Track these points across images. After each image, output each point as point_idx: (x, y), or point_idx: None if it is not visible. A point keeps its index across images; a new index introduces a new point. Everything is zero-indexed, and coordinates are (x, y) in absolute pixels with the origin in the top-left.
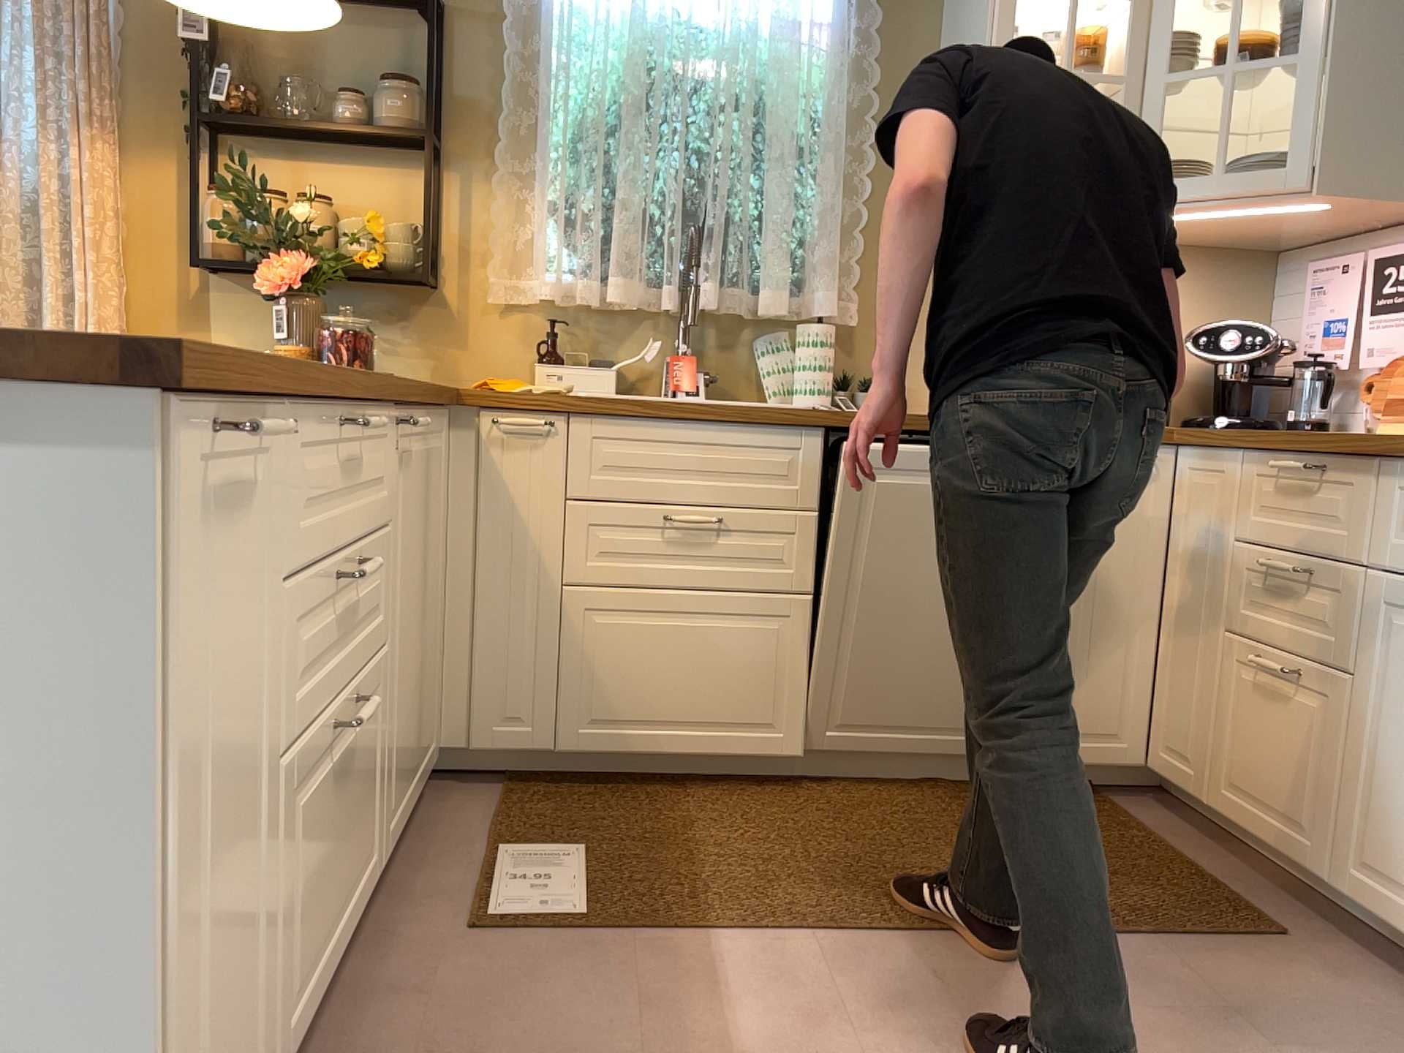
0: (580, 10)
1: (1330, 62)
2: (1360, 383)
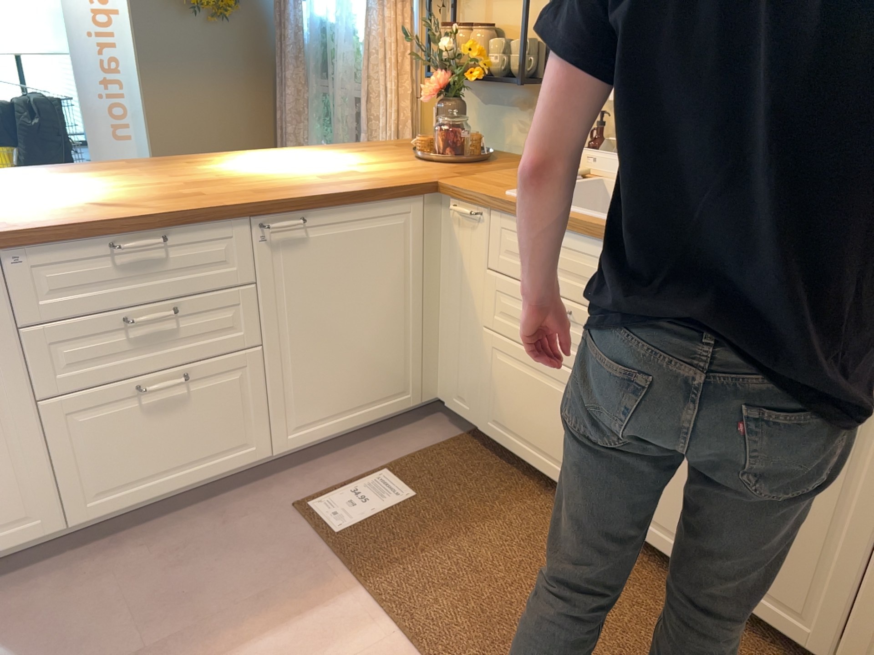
0: None
1: None
2: None
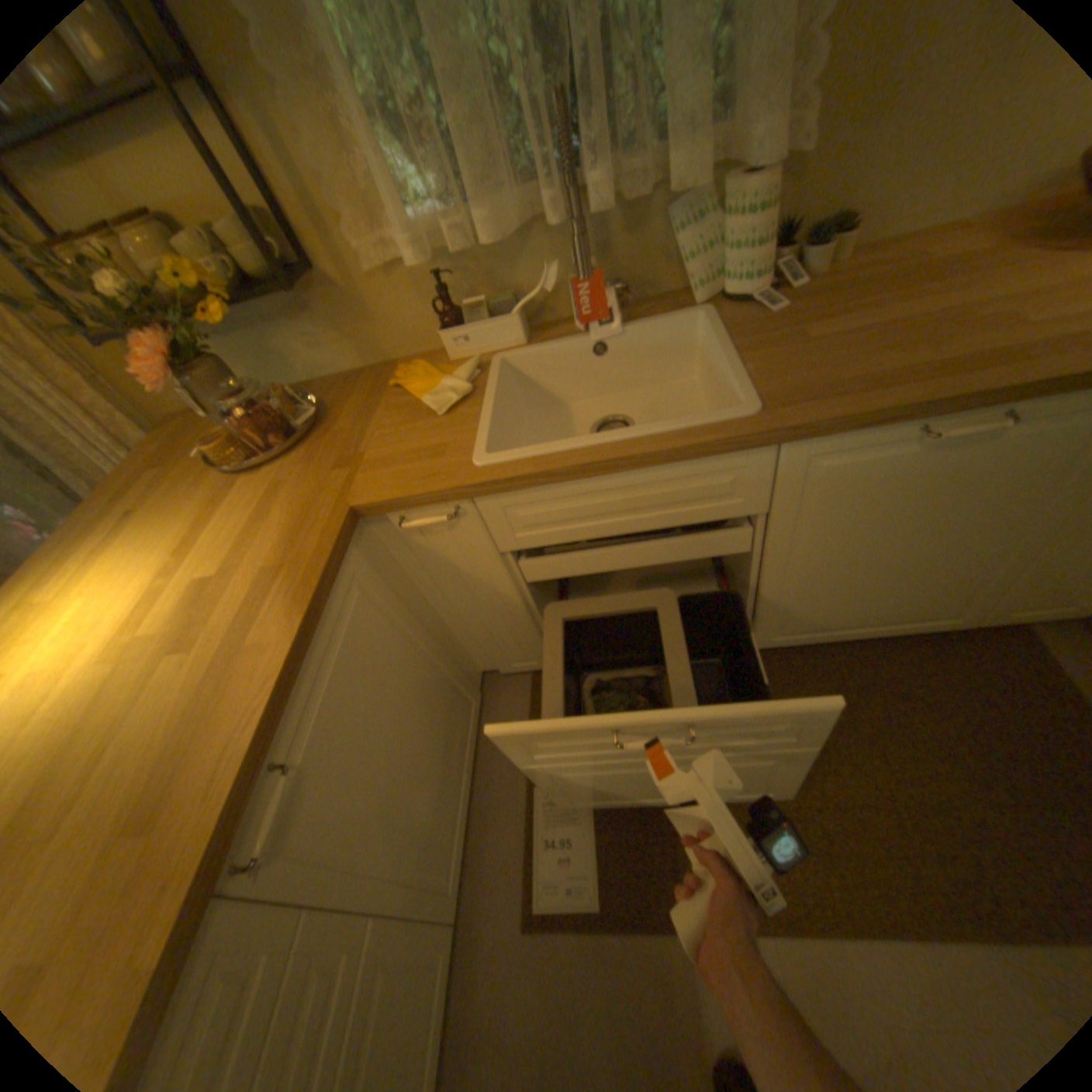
0: None
1: None
2: None
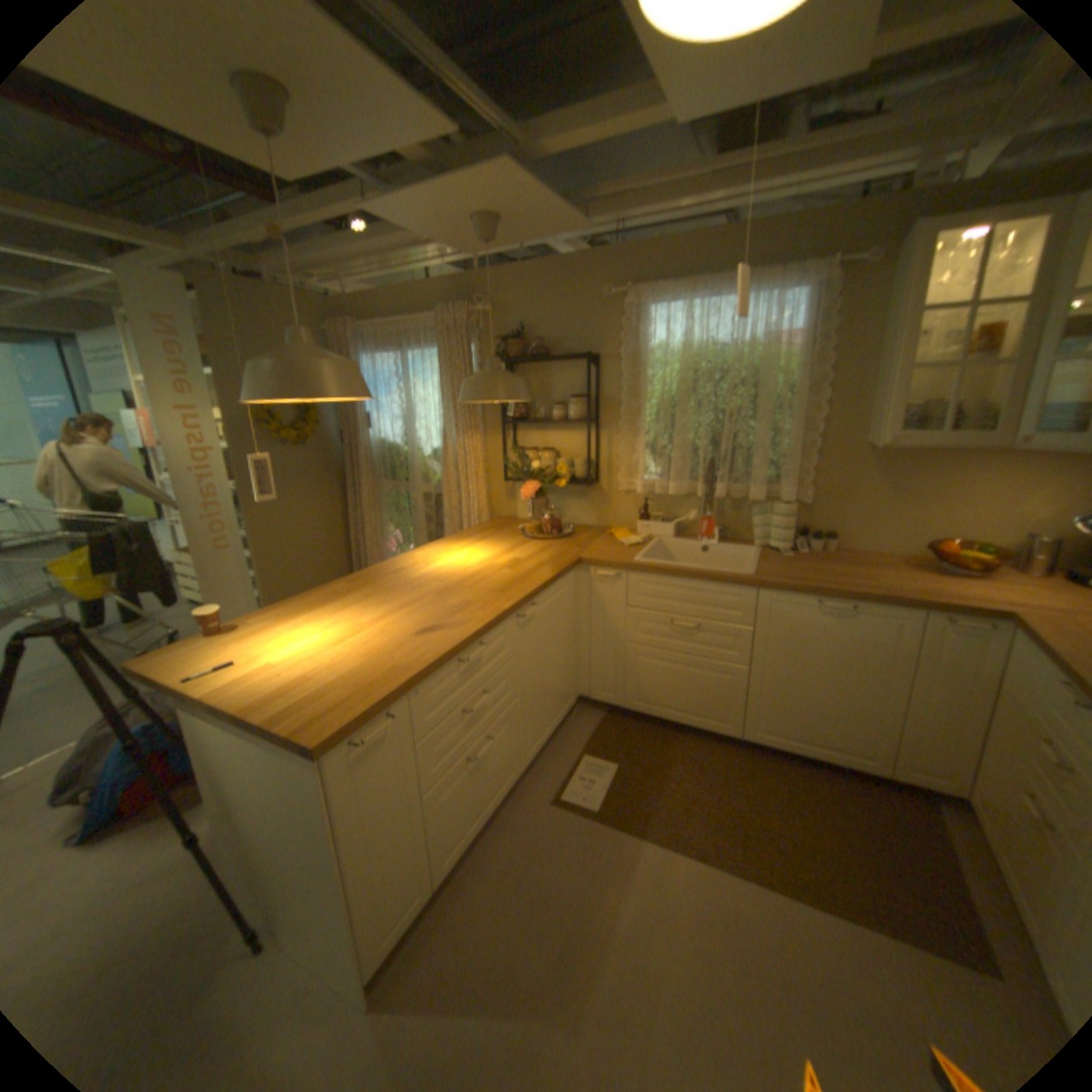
0: (658, 346)
1: None
2: None
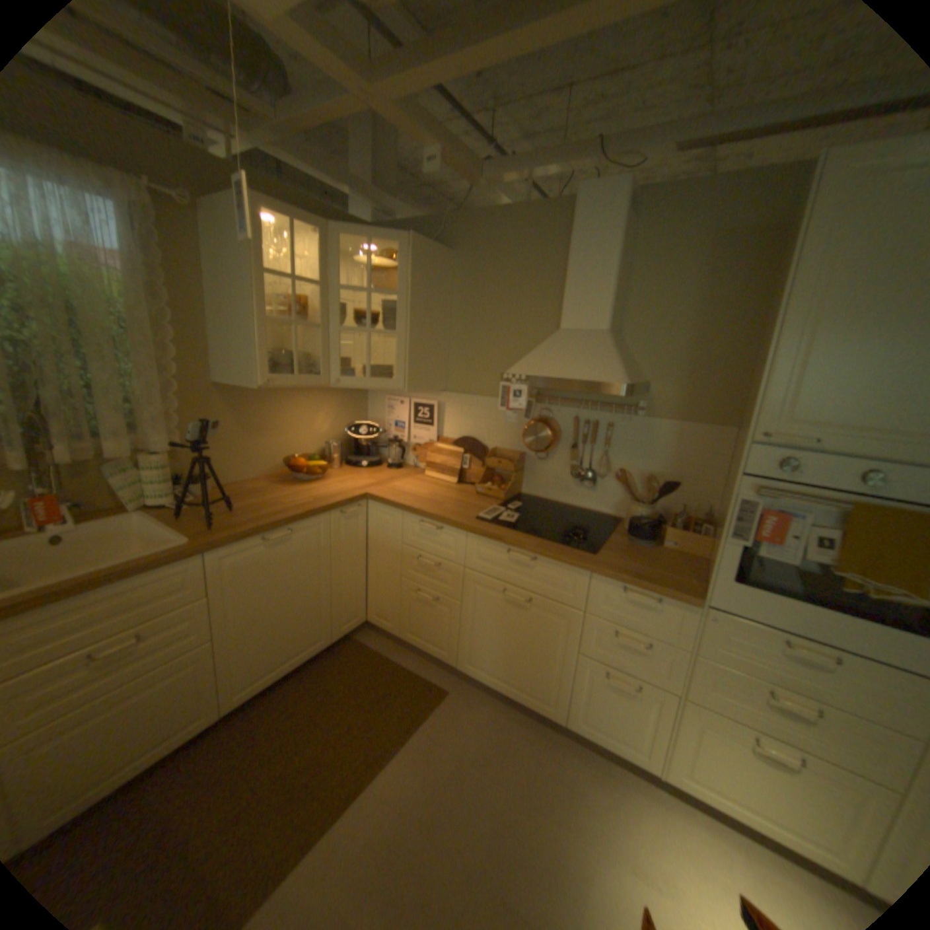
0: None
1: (407, 339)
2: (407, 446)
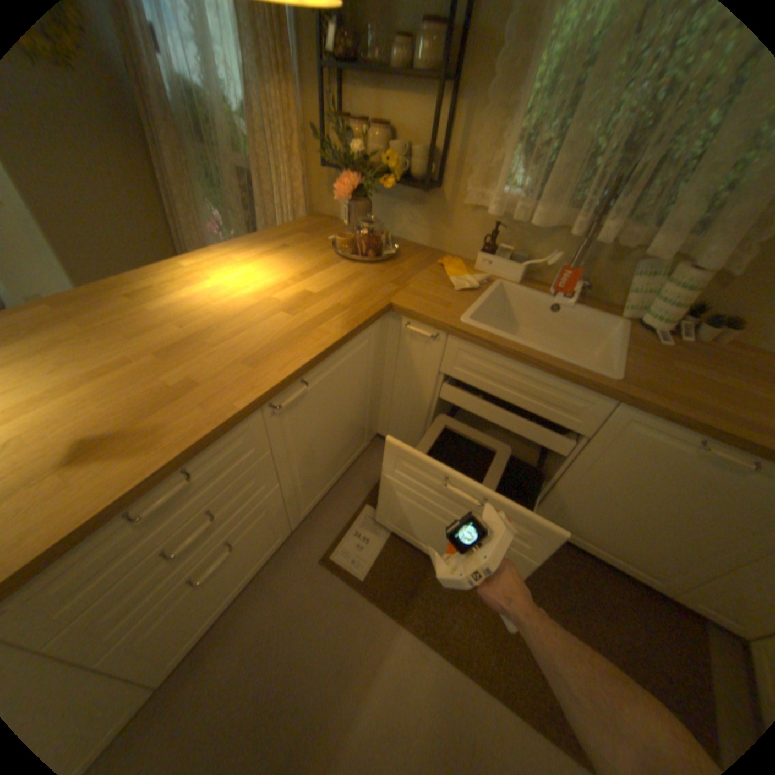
0: None
1: None
2: None
